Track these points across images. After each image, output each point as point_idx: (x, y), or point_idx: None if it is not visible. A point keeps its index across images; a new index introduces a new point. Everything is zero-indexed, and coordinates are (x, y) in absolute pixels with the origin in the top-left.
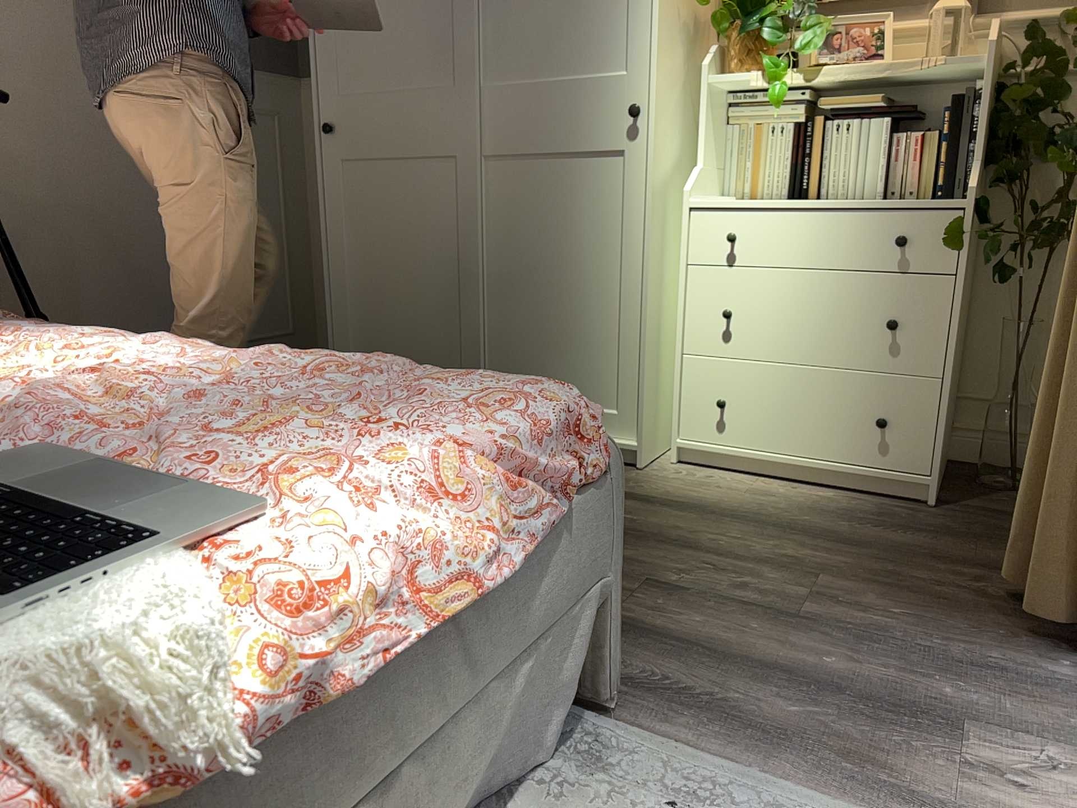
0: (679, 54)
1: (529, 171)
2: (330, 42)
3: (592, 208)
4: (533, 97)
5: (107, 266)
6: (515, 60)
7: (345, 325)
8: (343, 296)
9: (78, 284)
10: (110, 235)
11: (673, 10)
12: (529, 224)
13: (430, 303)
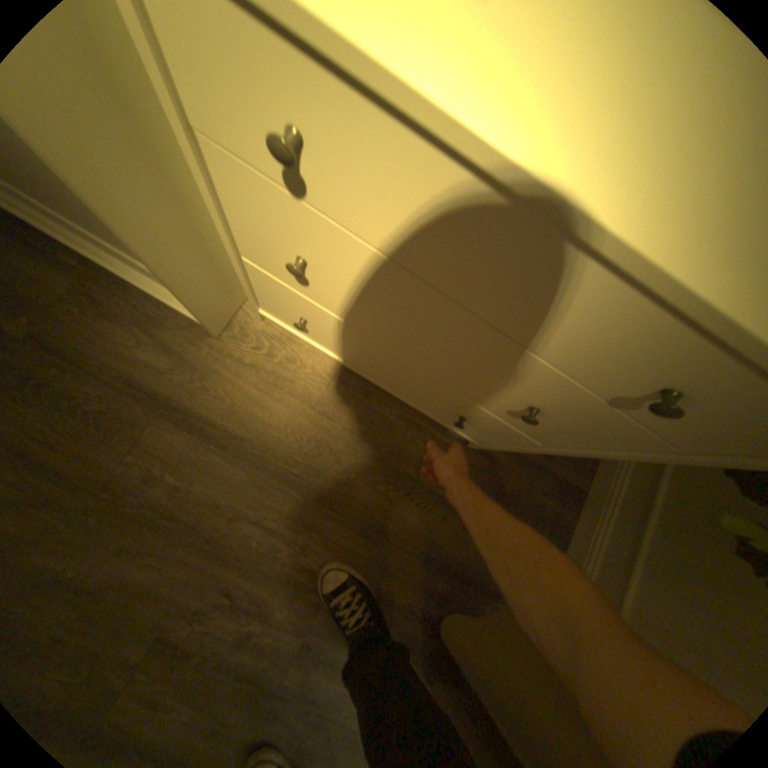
0: None
1: None
2: None
3: None
4: None
5: None
6: None
7: None
8: None
9: None
10: None
11: None
12: None
13: None
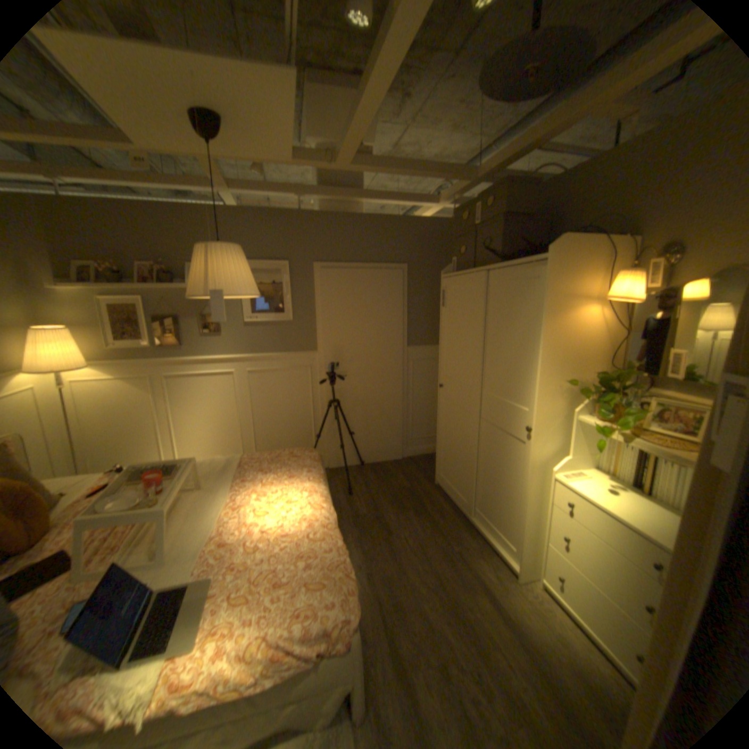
0: (562, 404)
1: (494, 432)
2: (443, 356)
3: (513, 459)
4: (497, 404)
5: (376, 415)
6: (493, 386)
7: (440, 455)
8: (440, 444)
9: (367, 420)
10: (379, 406)
11: (556, 387)
12: (493, 452)
13: (461, 463)
